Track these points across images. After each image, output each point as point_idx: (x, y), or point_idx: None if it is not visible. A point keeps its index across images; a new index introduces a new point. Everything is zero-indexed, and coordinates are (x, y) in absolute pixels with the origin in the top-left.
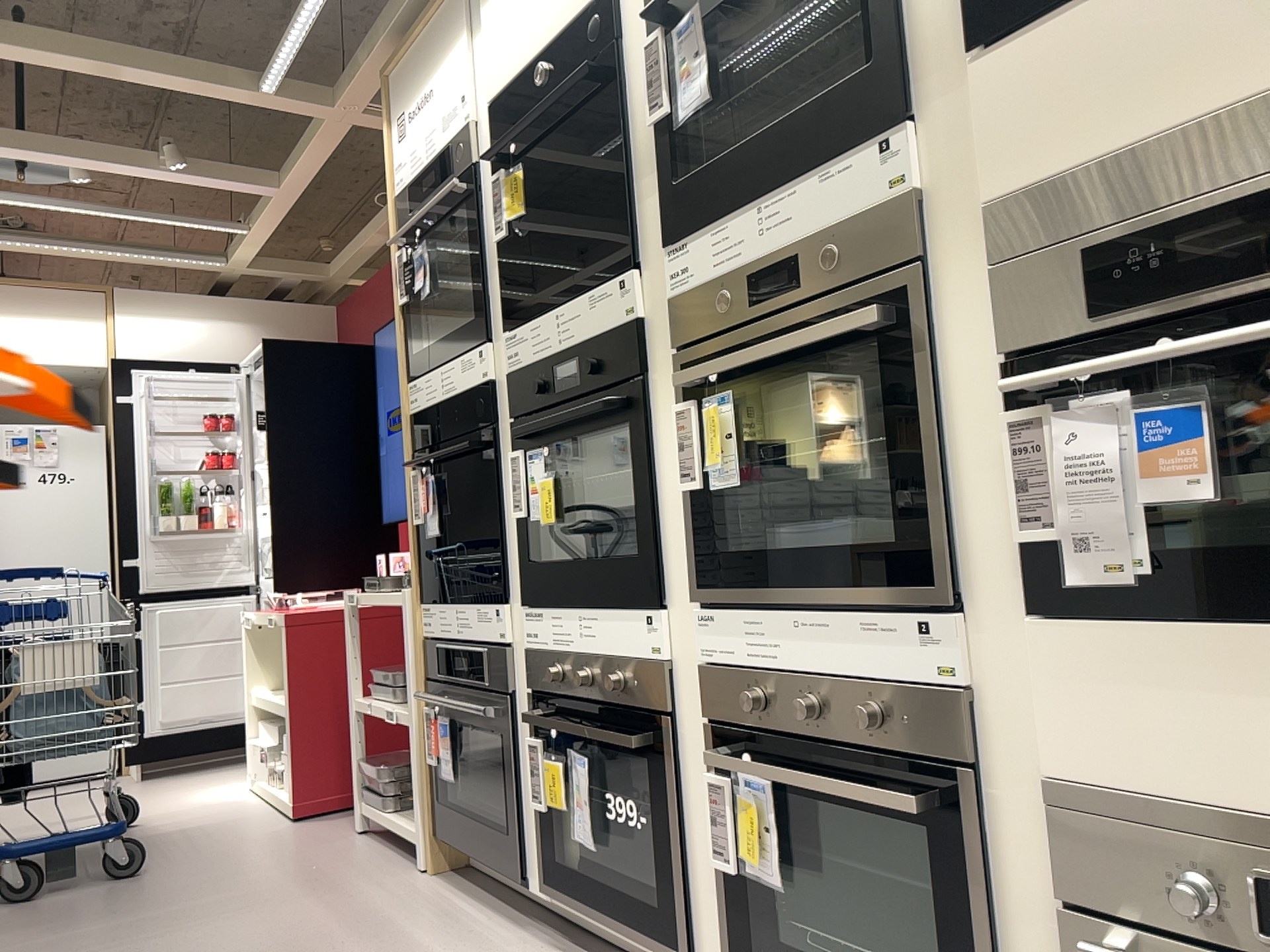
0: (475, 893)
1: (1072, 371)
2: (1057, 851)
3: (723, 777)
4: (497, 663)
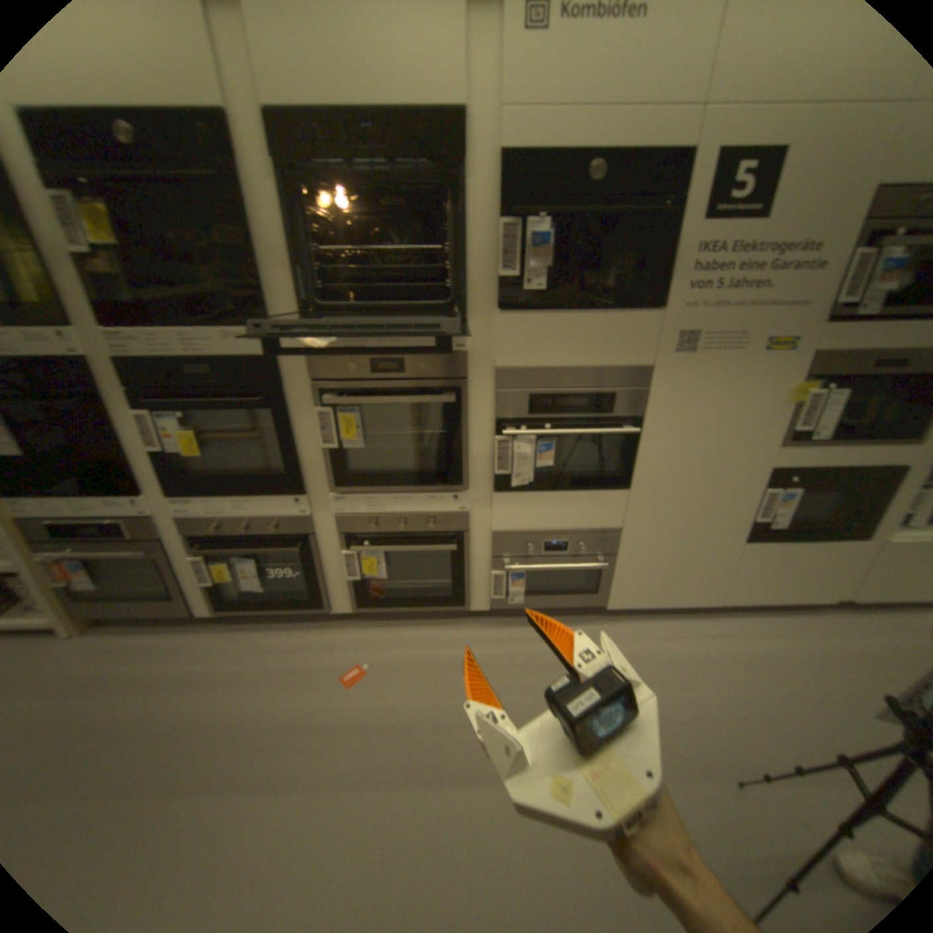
0: (129, 634)
1: (525, 435)
2: (488, 546)
3: (349, 552)
4: (136, 529)
